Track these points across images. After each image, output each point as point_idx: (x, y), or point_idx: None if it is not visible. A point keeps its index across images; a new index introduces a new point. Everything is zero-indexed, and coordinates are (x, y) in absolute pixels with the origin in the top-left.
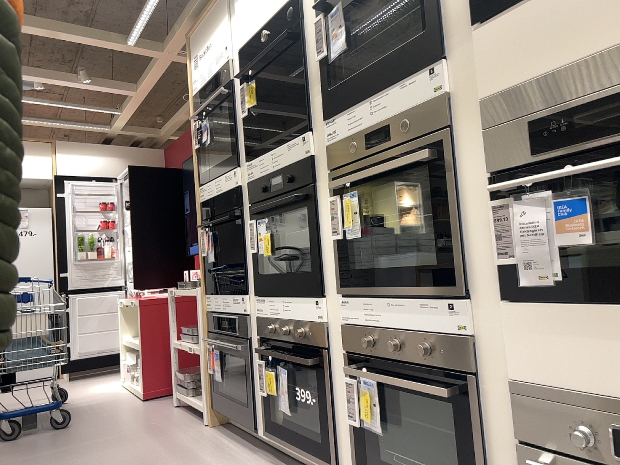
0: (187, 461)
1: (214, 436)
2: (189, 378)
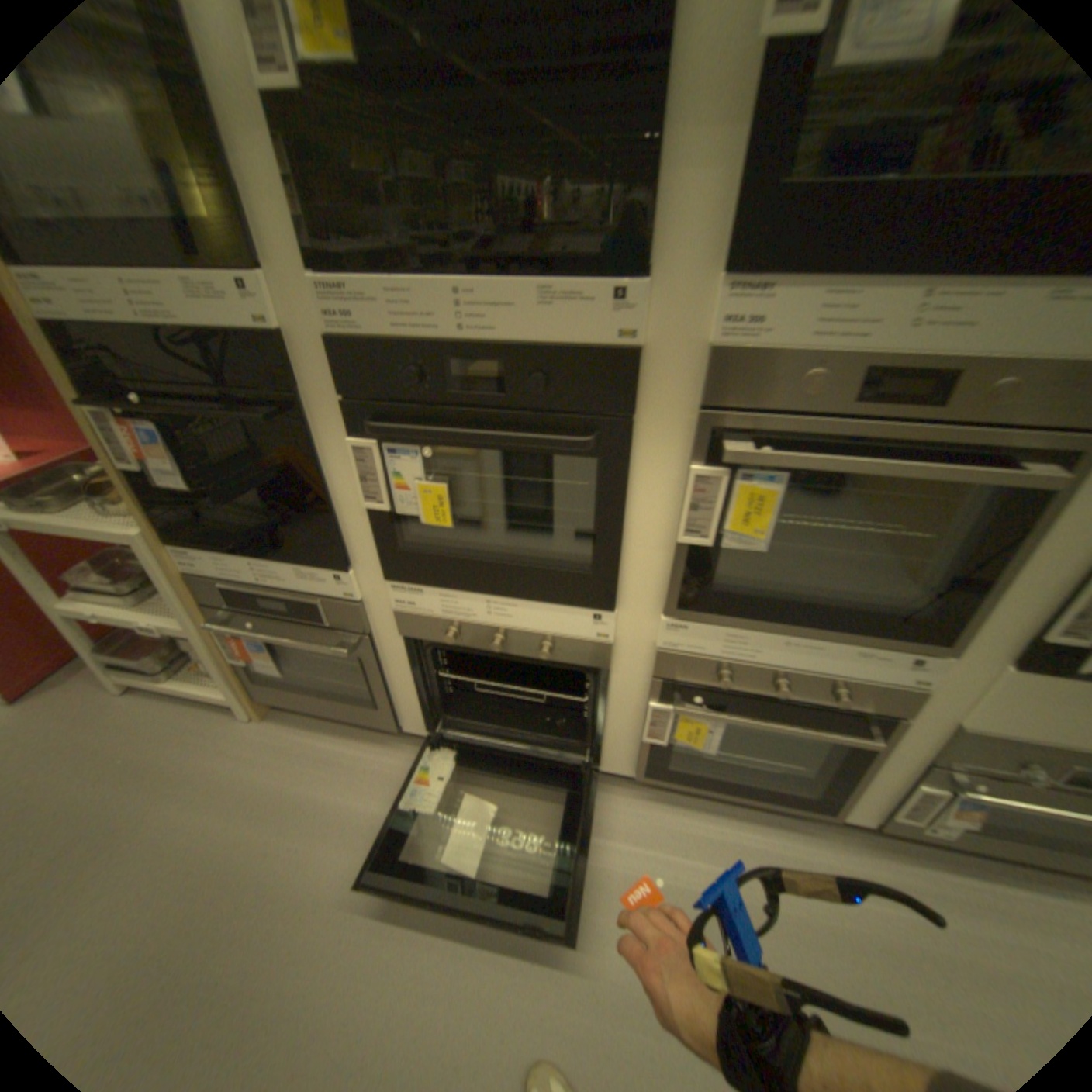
0: (306, 825)
1: (290, 743)
2: (144, 659)
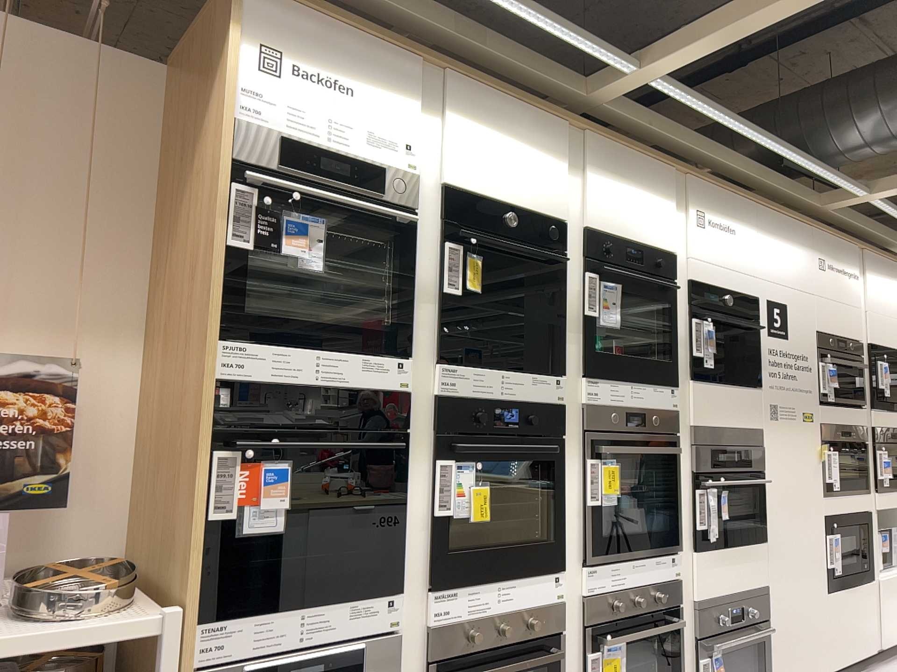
0: None
1: None
2: None
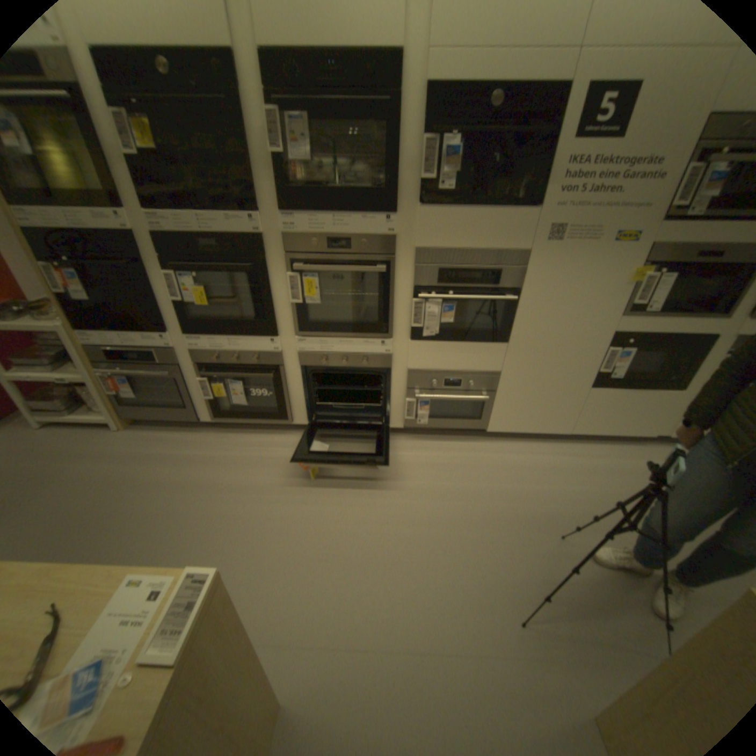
0: (152, 463)
1: (141, 437)
2: (55, 404)
